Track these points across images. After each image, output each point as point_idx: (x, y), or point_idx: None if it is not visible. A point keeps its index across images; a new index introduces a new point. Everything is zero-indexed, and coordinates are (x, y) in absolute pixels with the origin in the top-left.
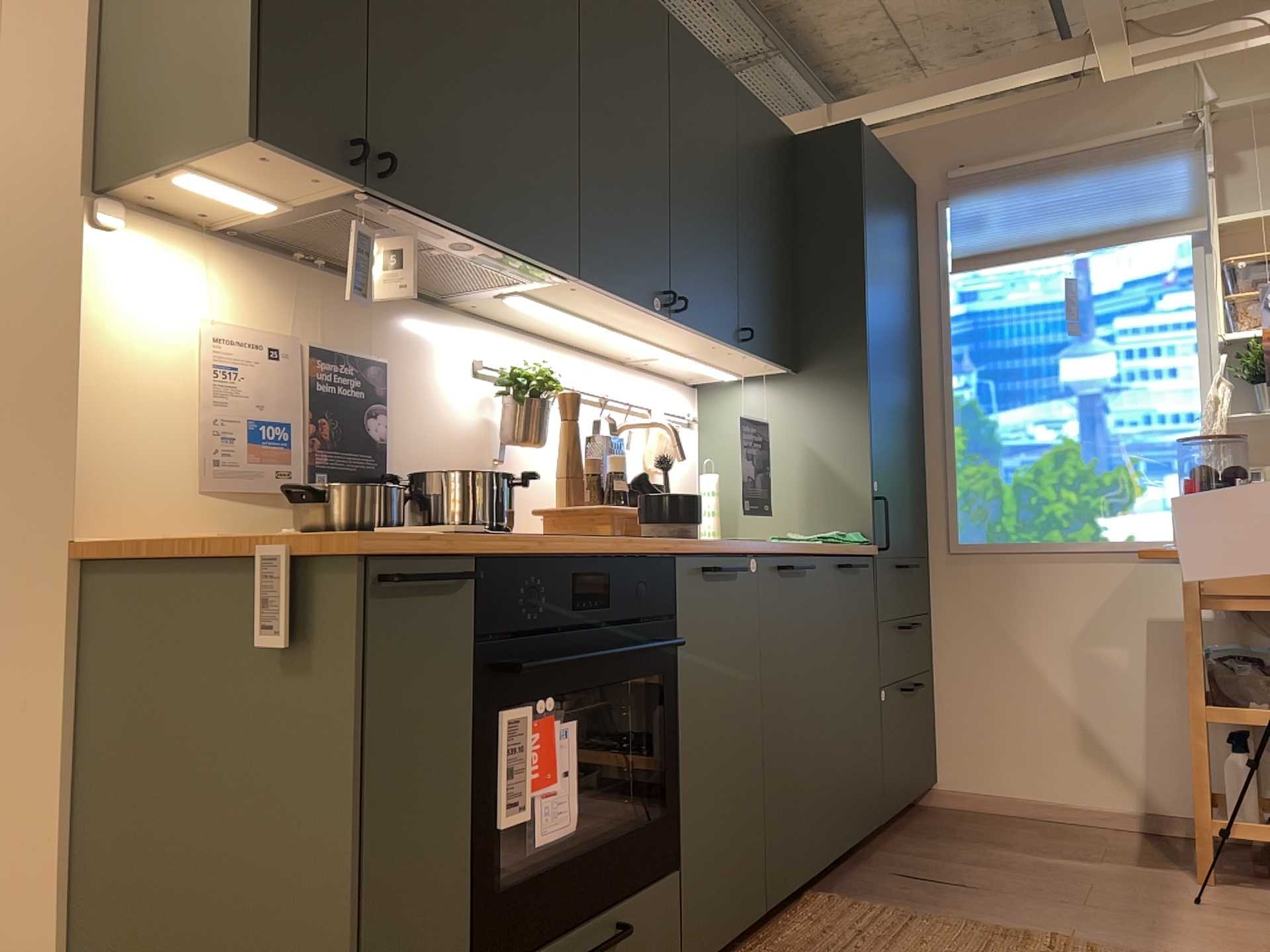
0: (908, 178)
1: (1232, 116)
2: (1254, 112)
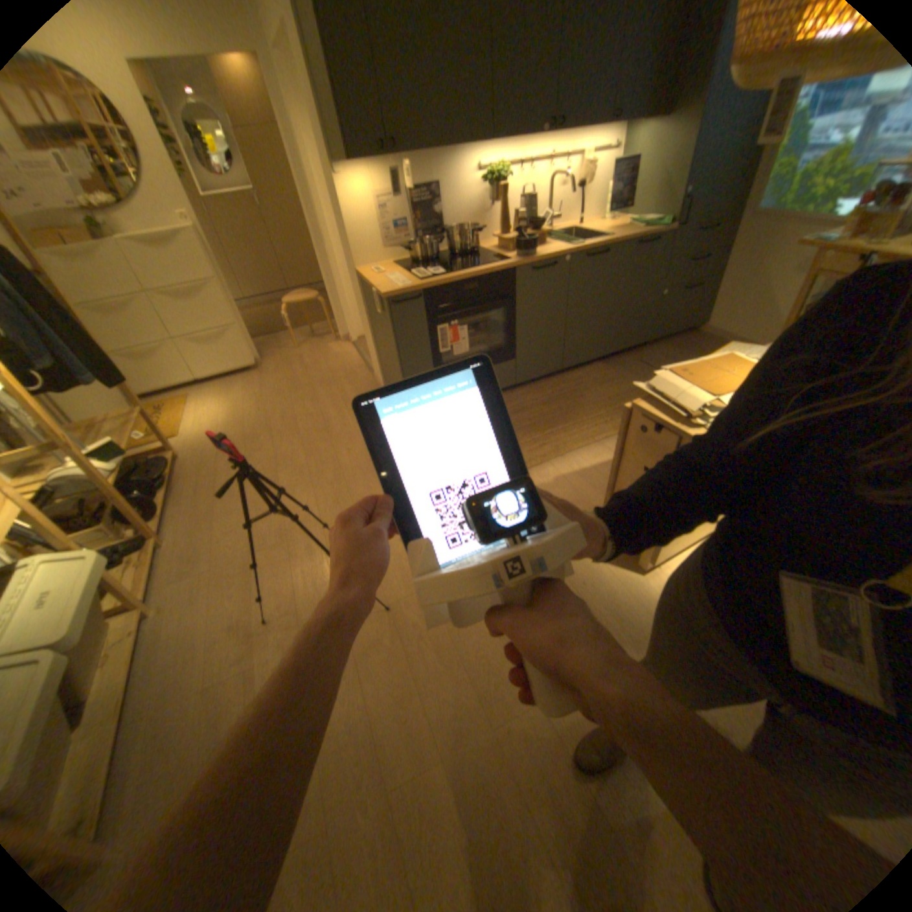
0: None
1: None
2: None
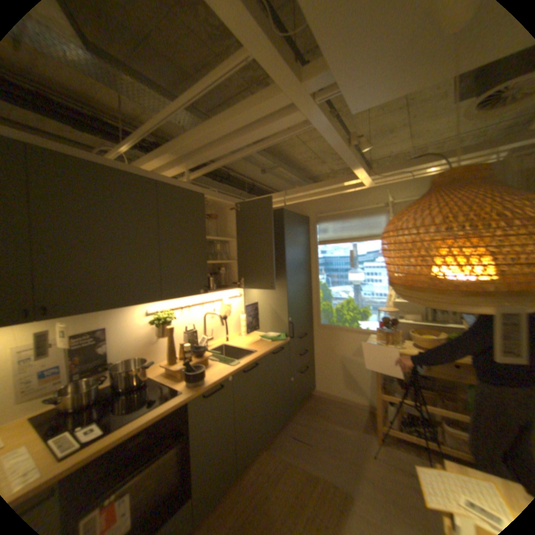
0: (307, 215)
1: (400, 202)
2: (407, 201)
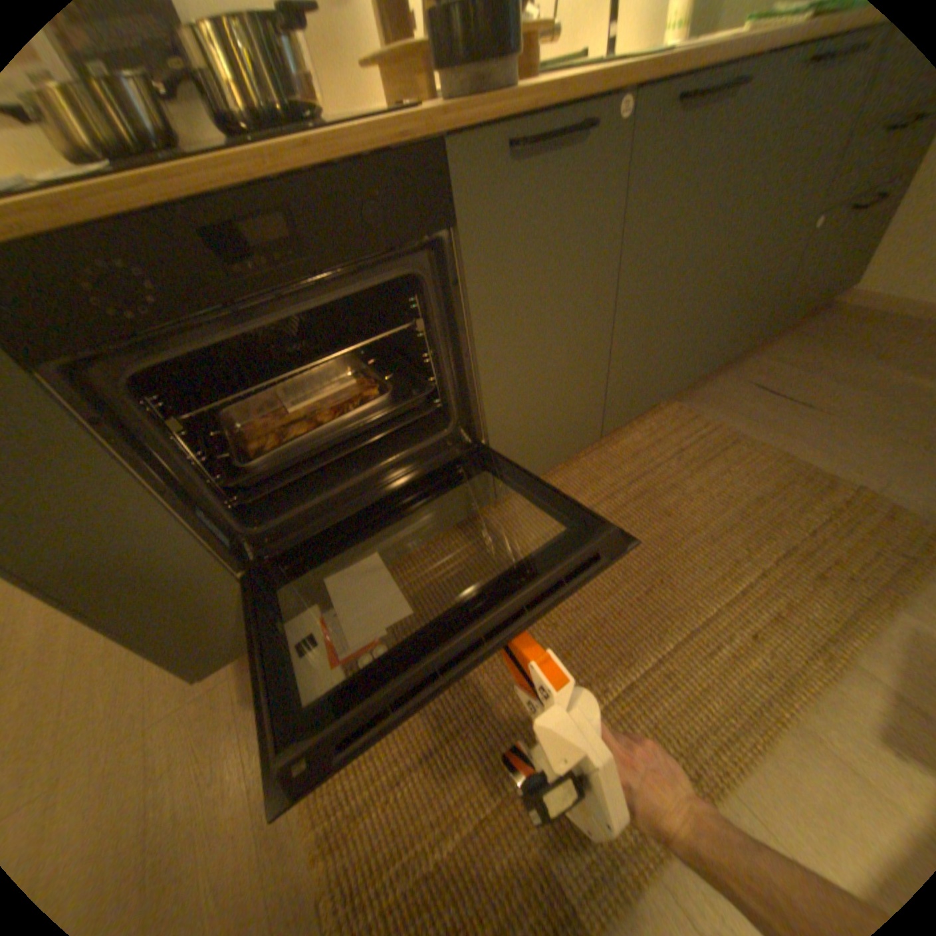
0: None
1: None
2: None
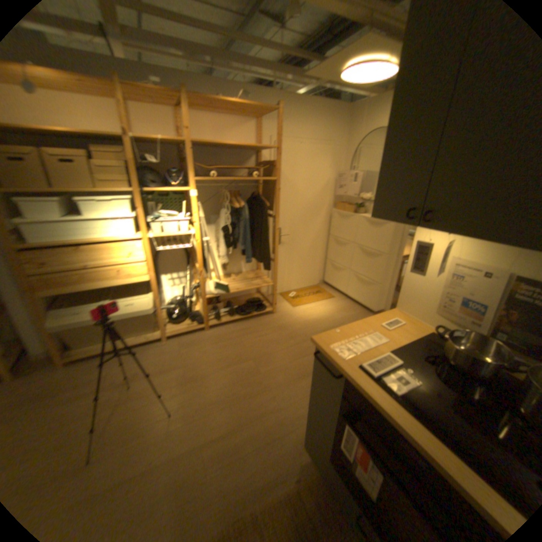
0: None
1: None
2: None
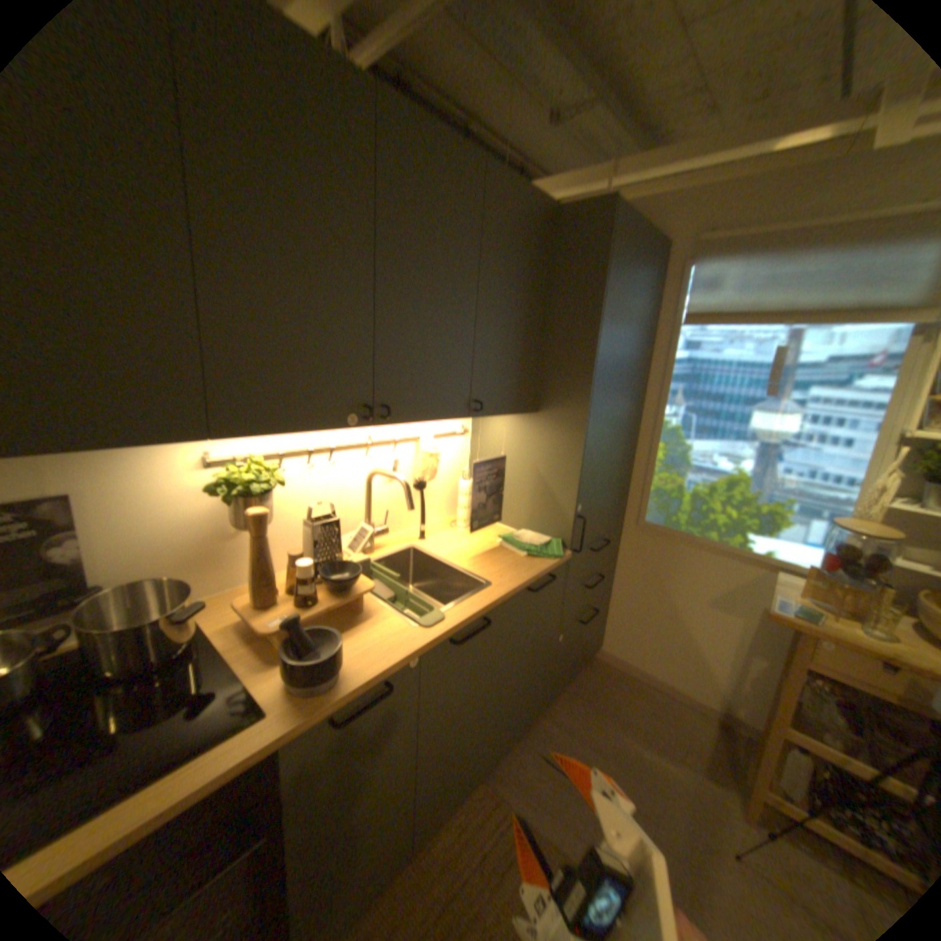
0: (667, 235)
1: None
2: None
